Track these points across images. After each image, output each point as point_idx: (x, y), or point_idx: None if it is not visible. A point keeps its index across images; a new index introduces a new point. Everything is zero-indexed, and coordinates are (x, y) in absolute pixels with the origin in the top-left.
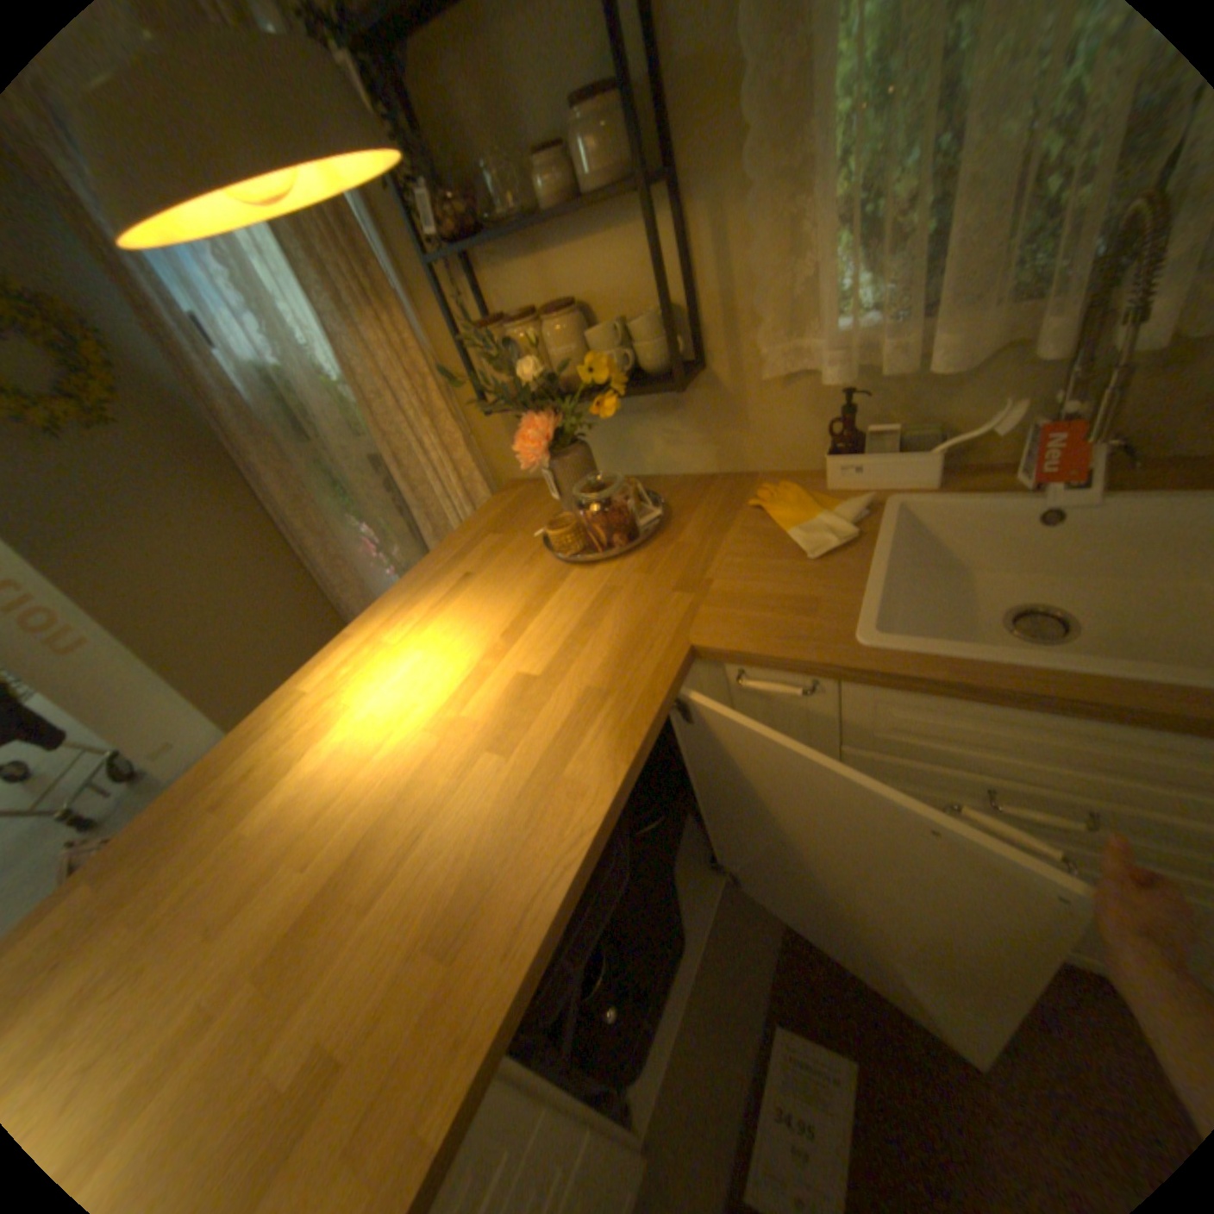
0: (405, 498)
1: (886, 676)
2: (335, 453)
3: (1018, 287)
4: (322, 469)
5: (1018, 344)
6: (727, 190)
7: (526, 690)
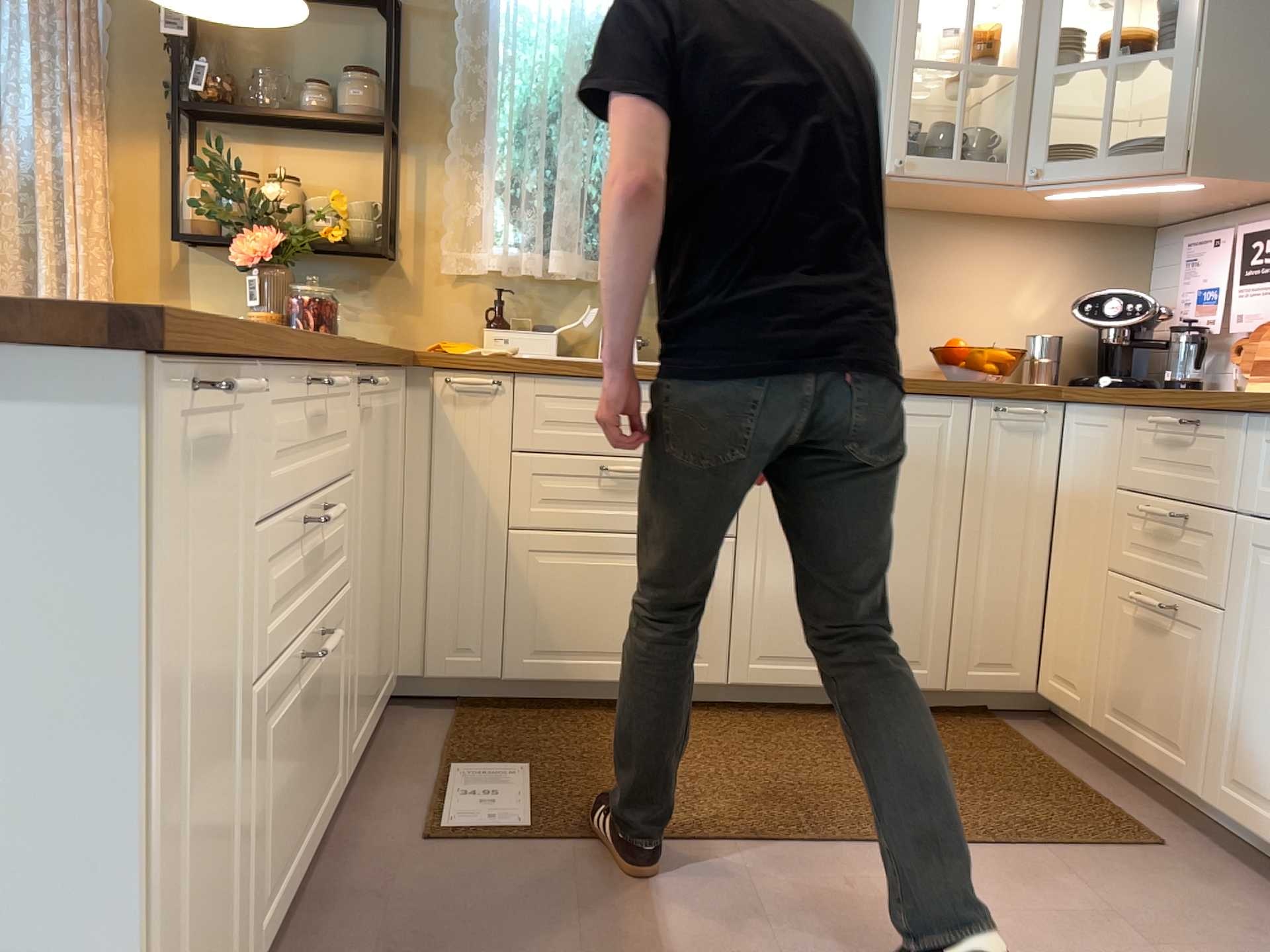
0: None
1: (539, 363)
2: None
3: (587, 250)
4: None
5: (591, 286)
6: (433, 158)
7: None
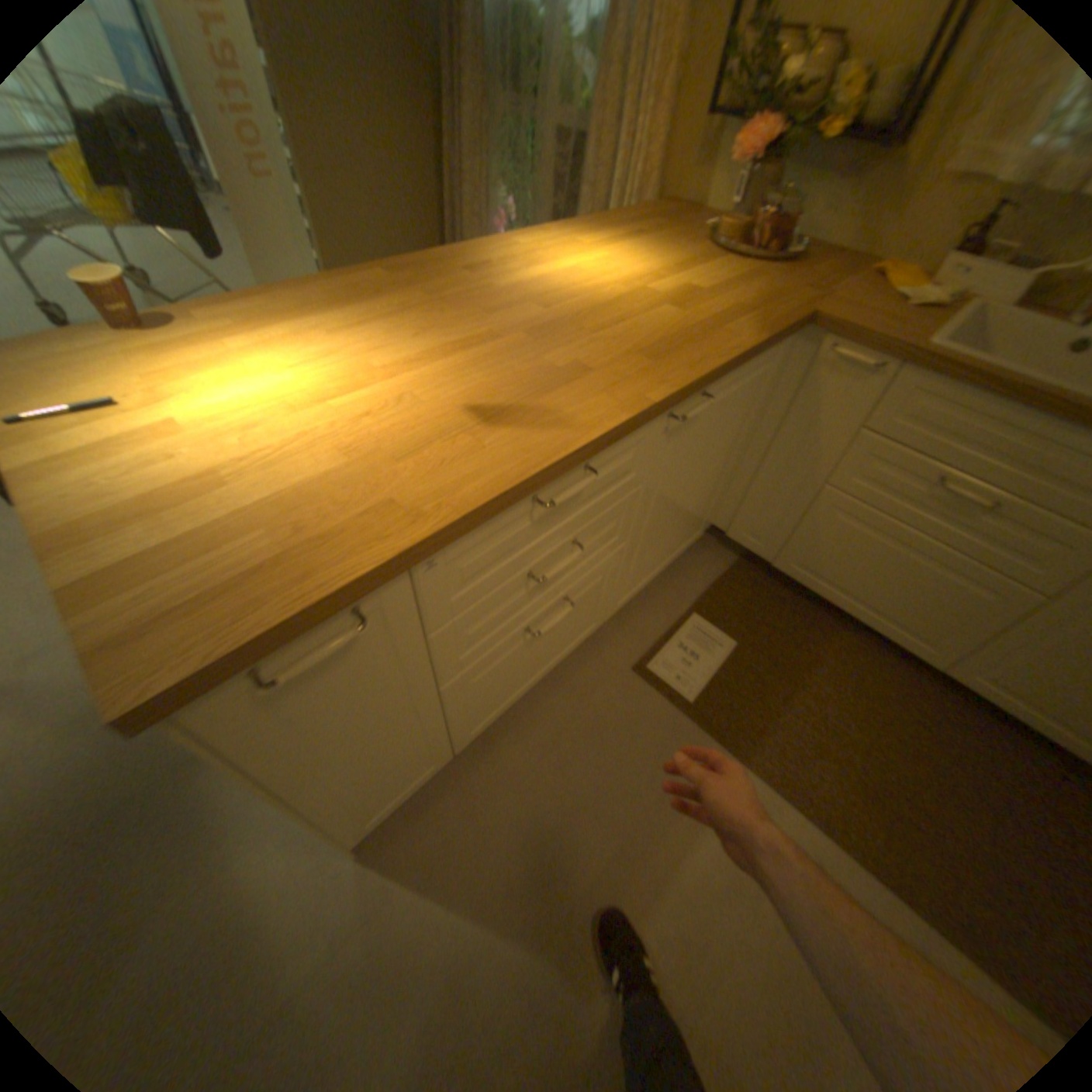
0: (585, 173)
1: (941, 360)
2: (539, 110)
3: None
4: (508, 127)
5: None
6: None
7: (695, 291)
